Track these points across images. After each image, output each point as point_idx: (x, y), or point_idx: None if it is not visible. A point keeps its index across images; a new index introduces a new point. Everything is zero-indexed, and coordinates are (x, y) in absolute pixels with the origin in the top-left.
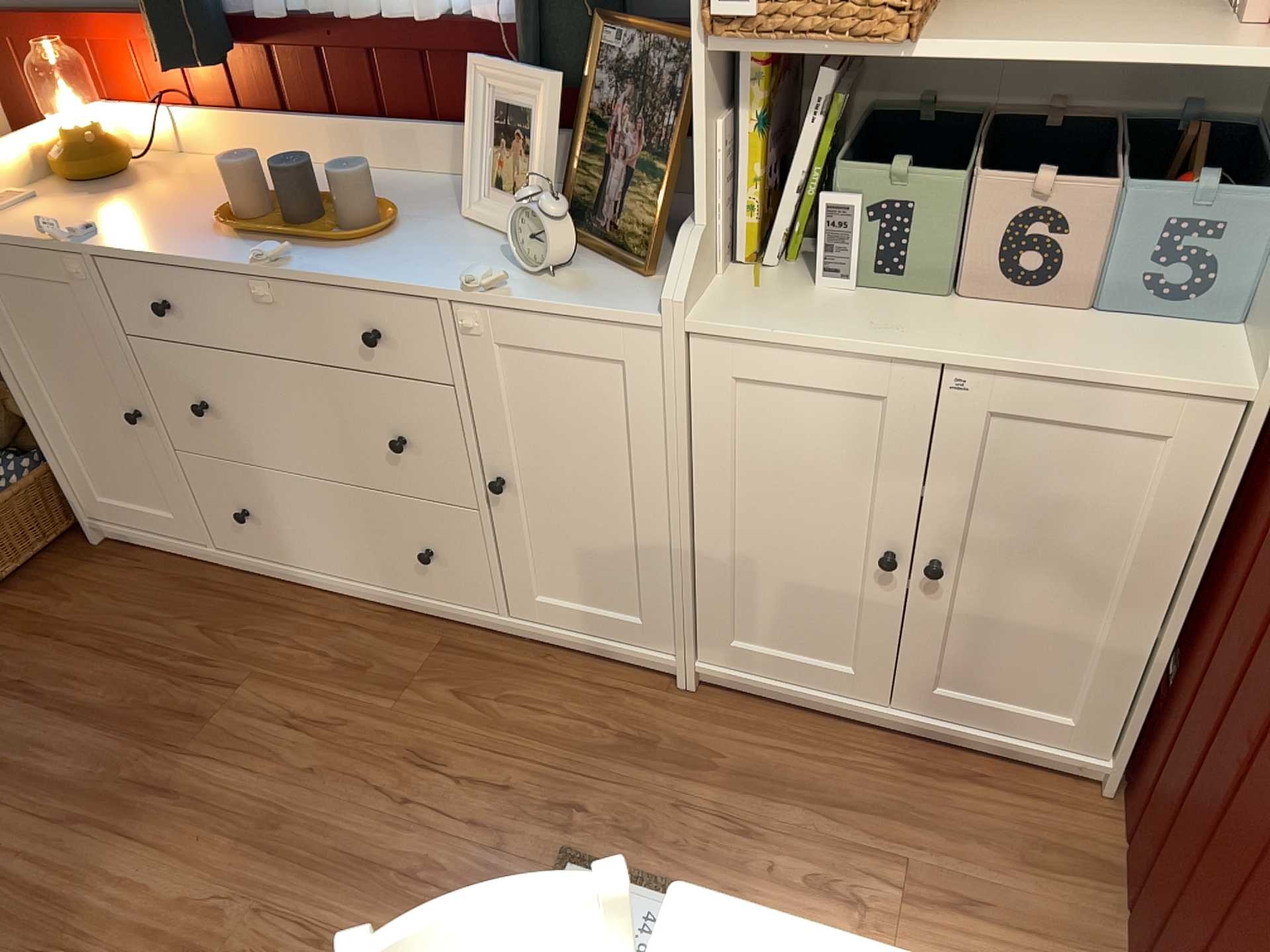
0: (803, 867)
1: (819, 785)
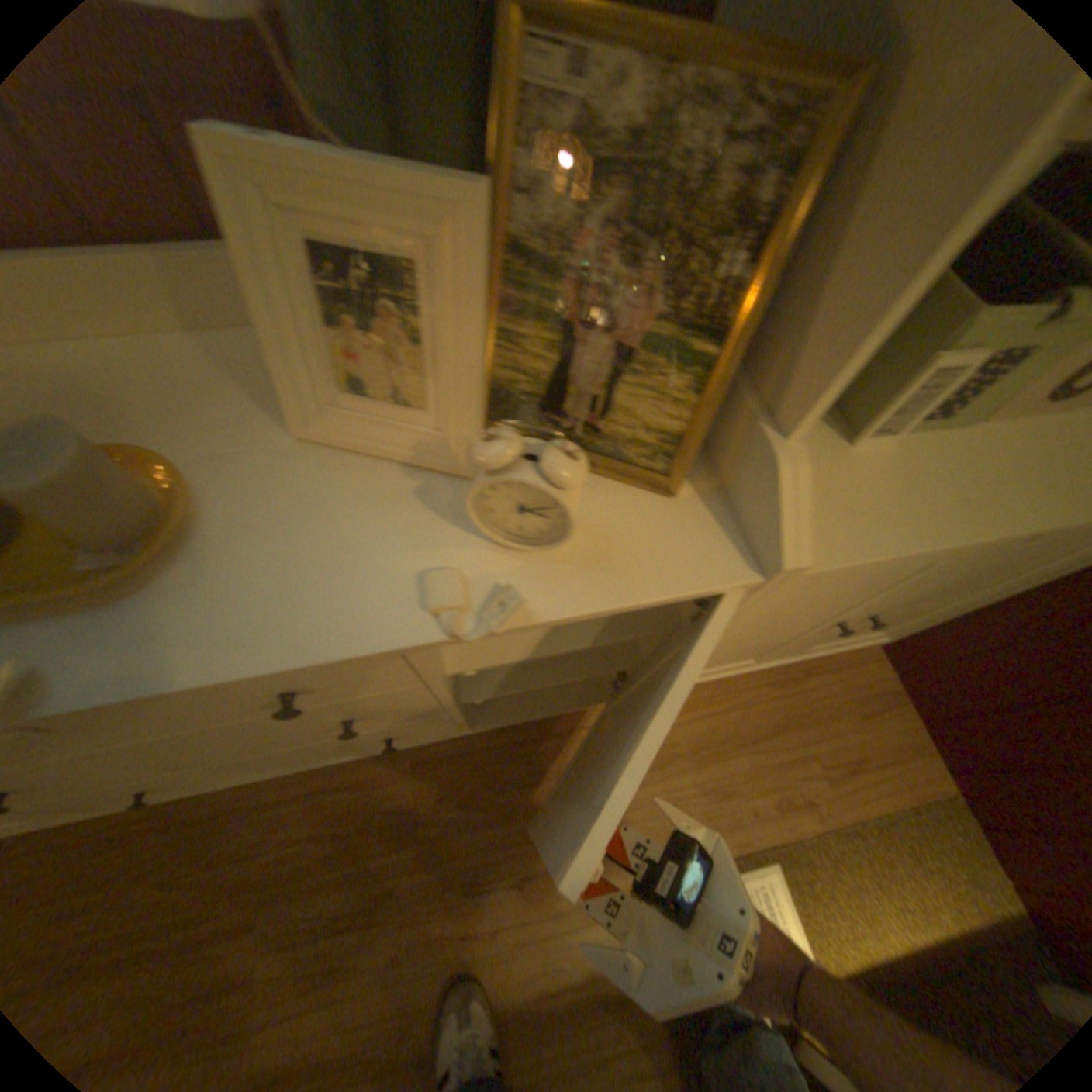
0: (775, 808)
1: (746, 737)
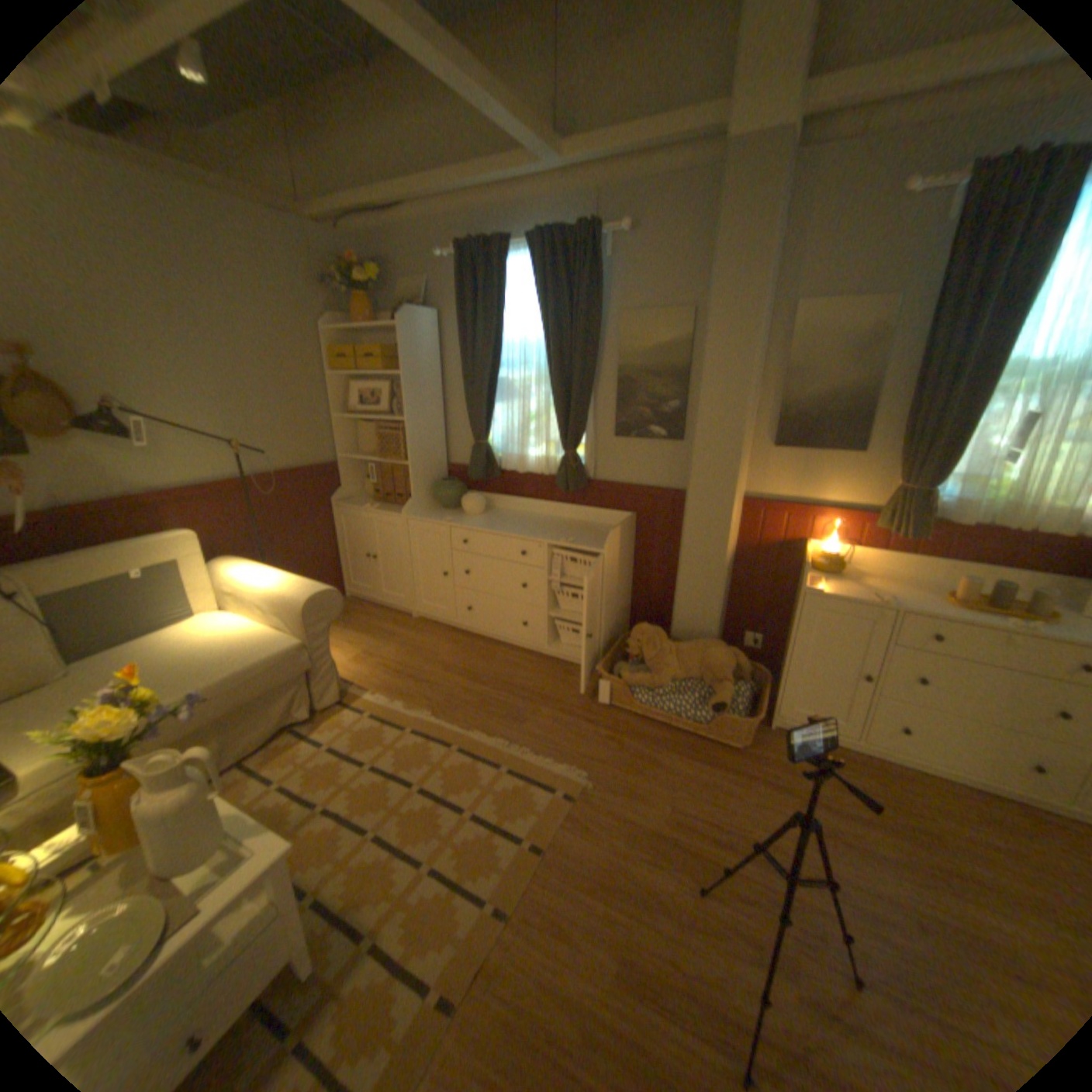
0: None
1: None
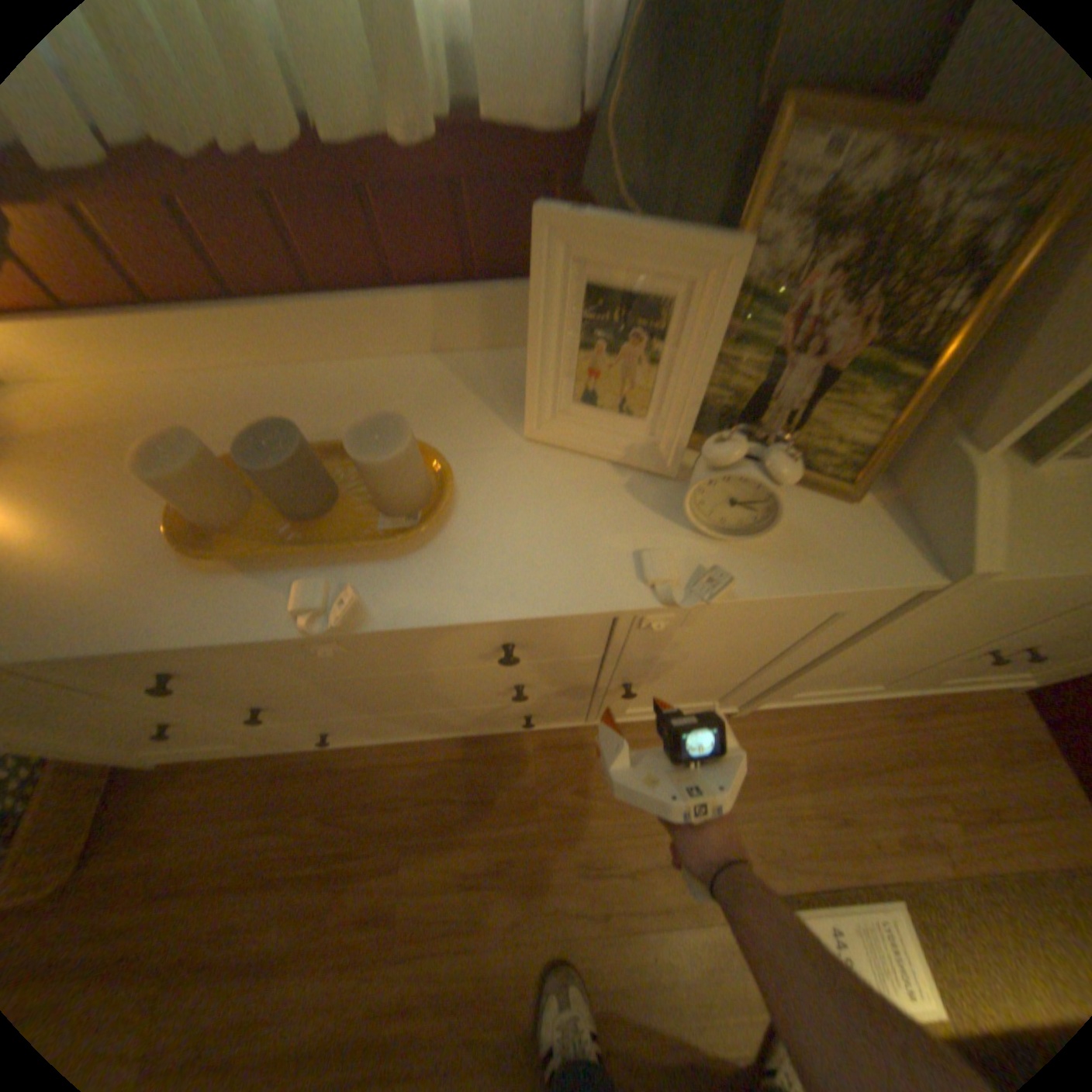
0: (900, 843)
1: (868, 766)
